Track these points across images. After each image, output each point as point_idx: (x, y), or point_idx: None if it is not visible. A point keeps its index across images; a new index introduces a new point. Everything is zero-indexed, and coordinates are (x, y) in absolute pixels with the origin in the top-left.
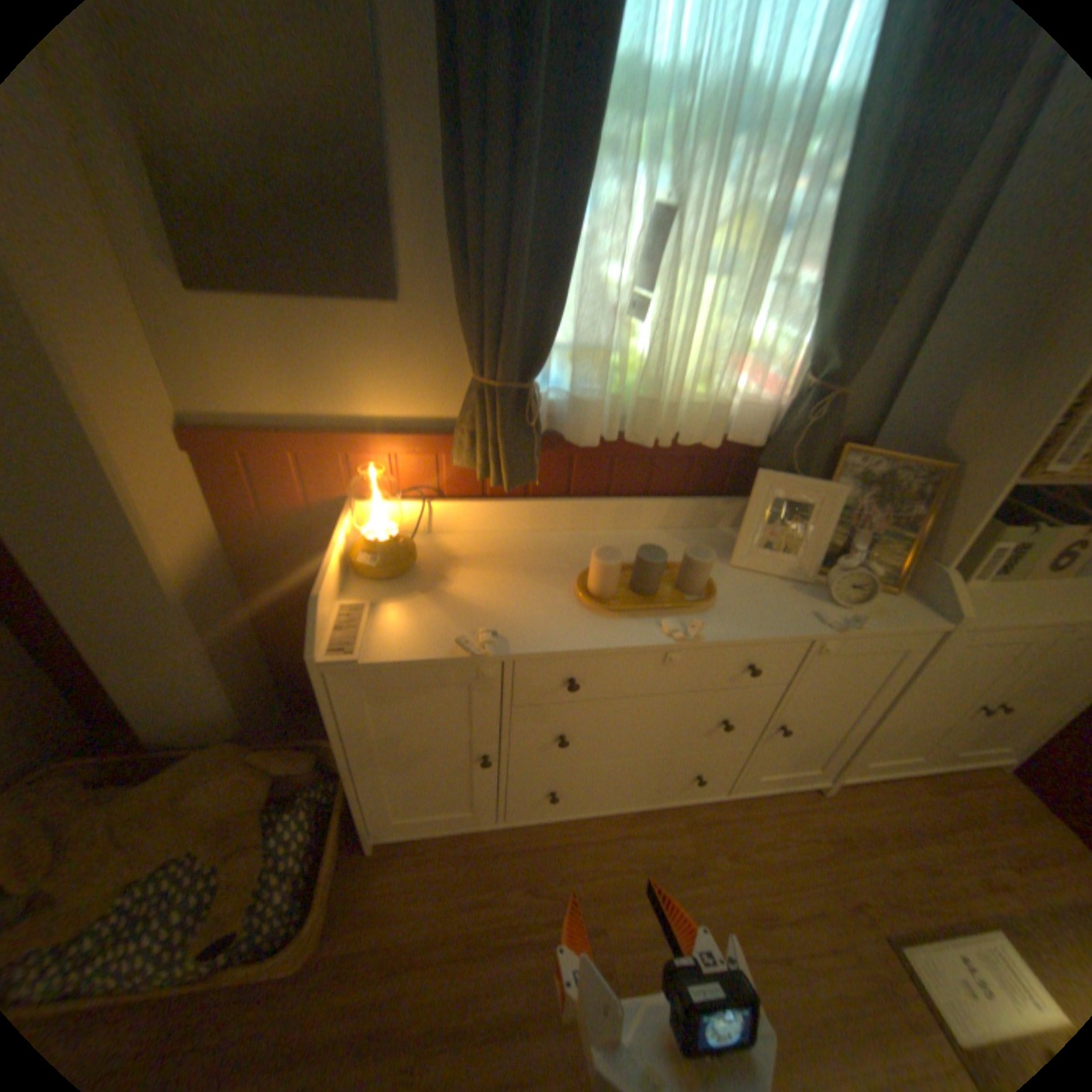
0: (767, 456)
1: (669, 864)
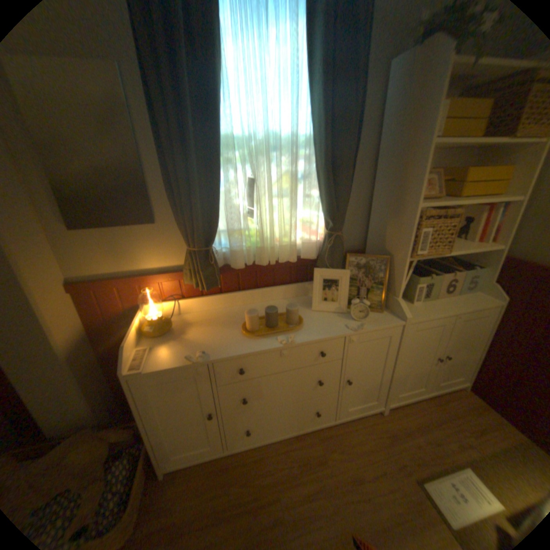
0: (319, 262)
1: (310, 461)
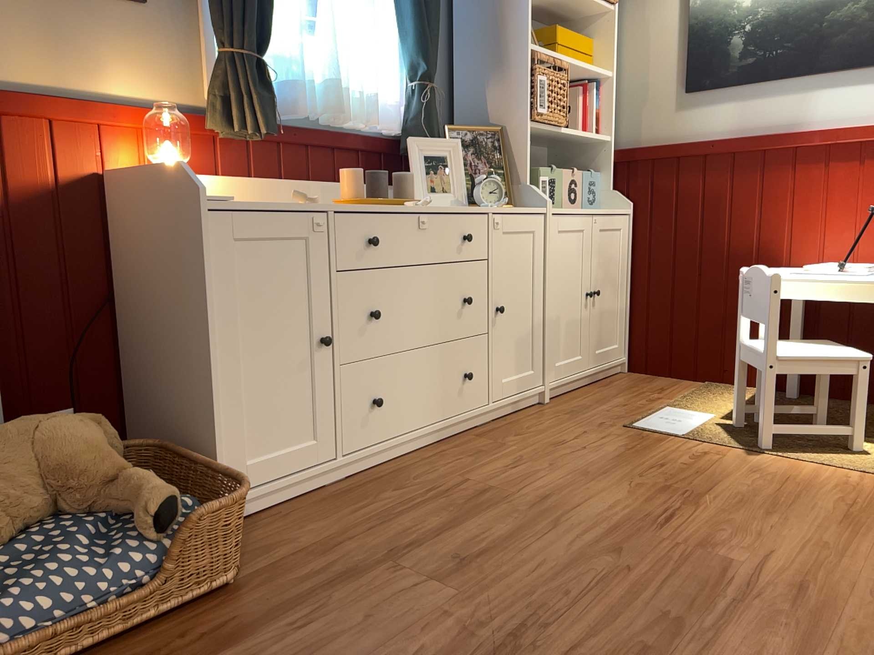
0: (404, 141)
1: (479, 450)
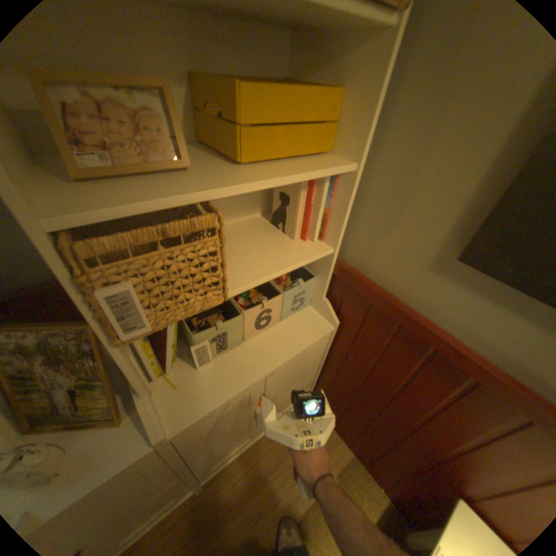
0: None
1: None
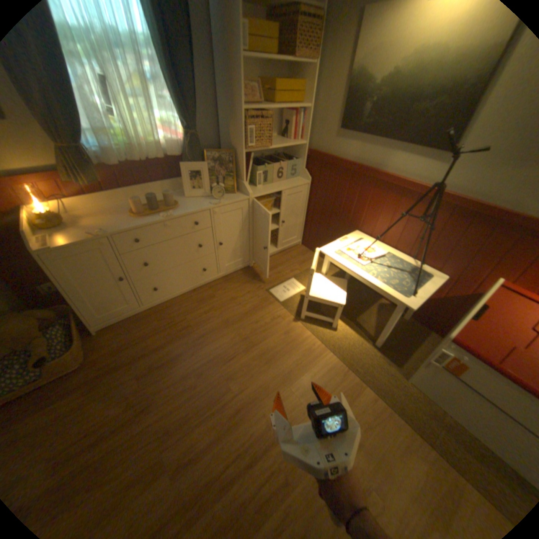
0: (184, 159)
1: (203, 298)
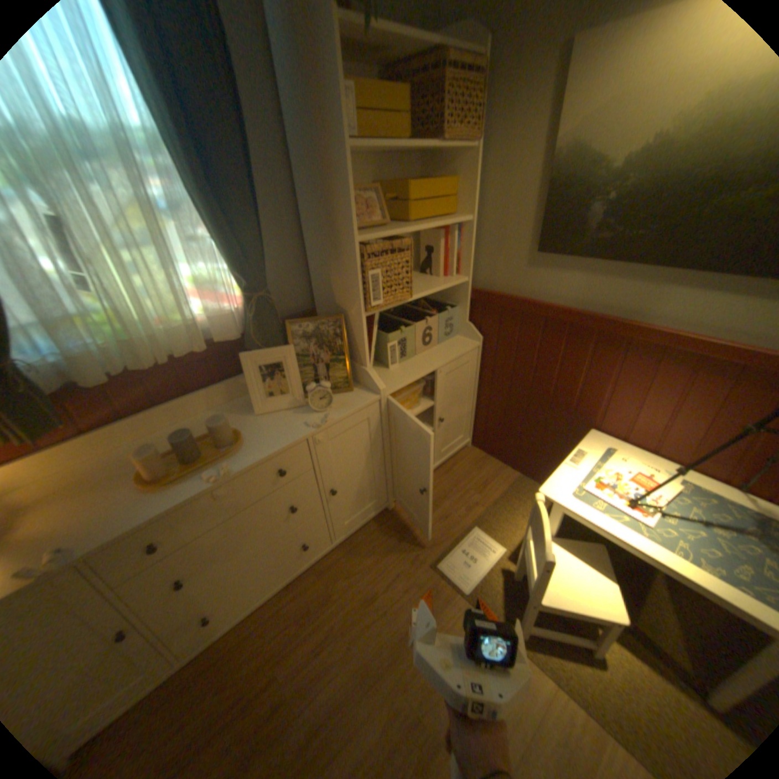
0: (248, 342)
1: (308, 606)
